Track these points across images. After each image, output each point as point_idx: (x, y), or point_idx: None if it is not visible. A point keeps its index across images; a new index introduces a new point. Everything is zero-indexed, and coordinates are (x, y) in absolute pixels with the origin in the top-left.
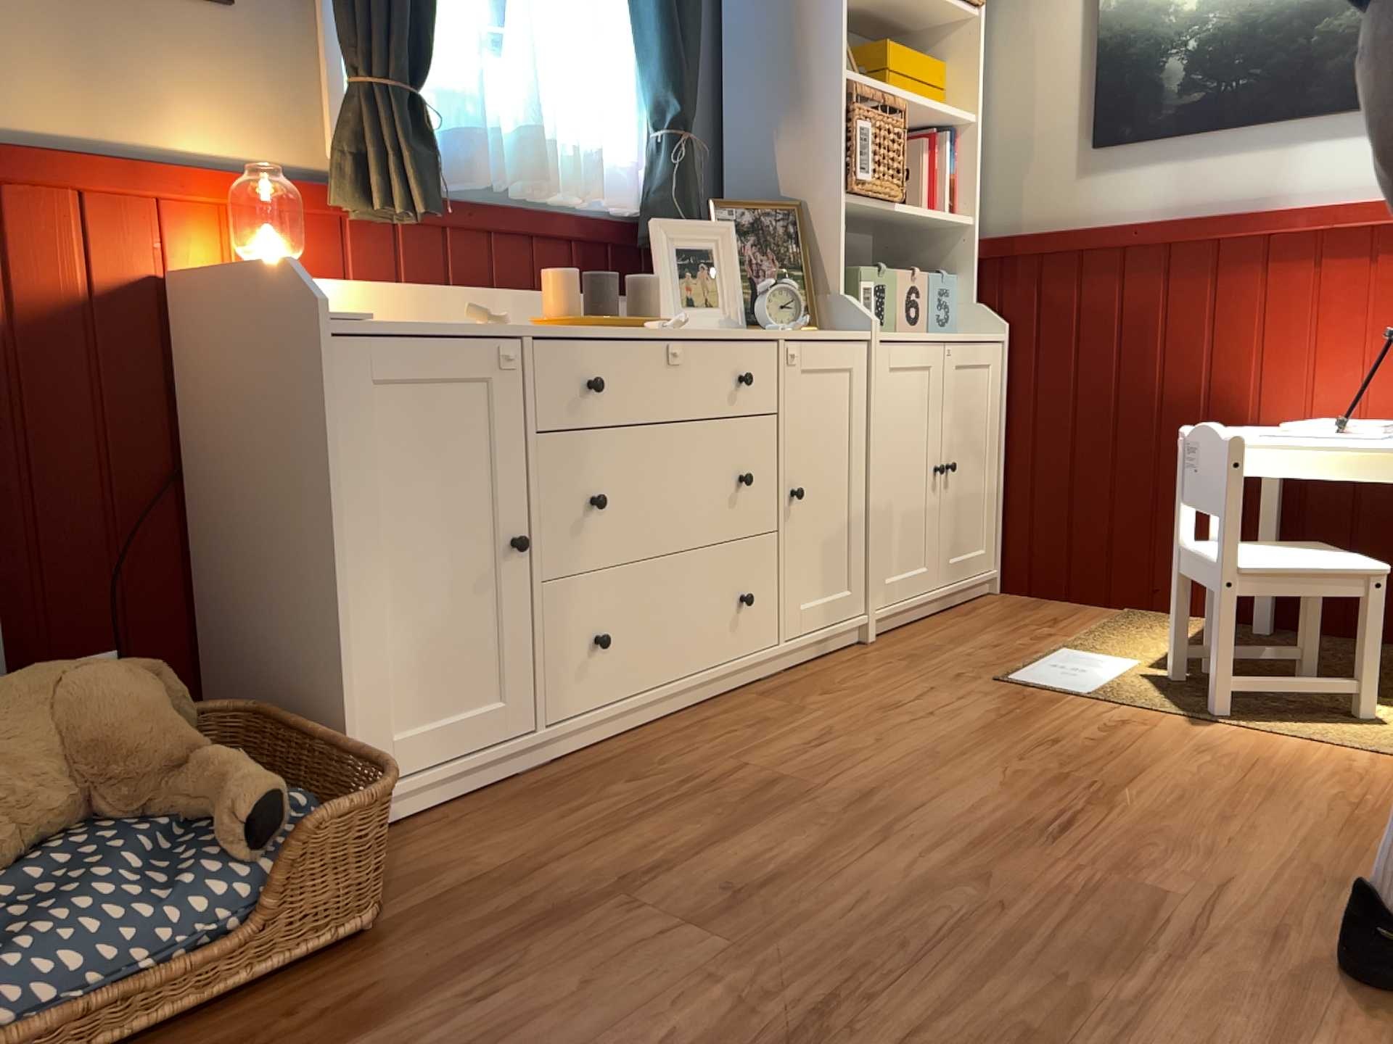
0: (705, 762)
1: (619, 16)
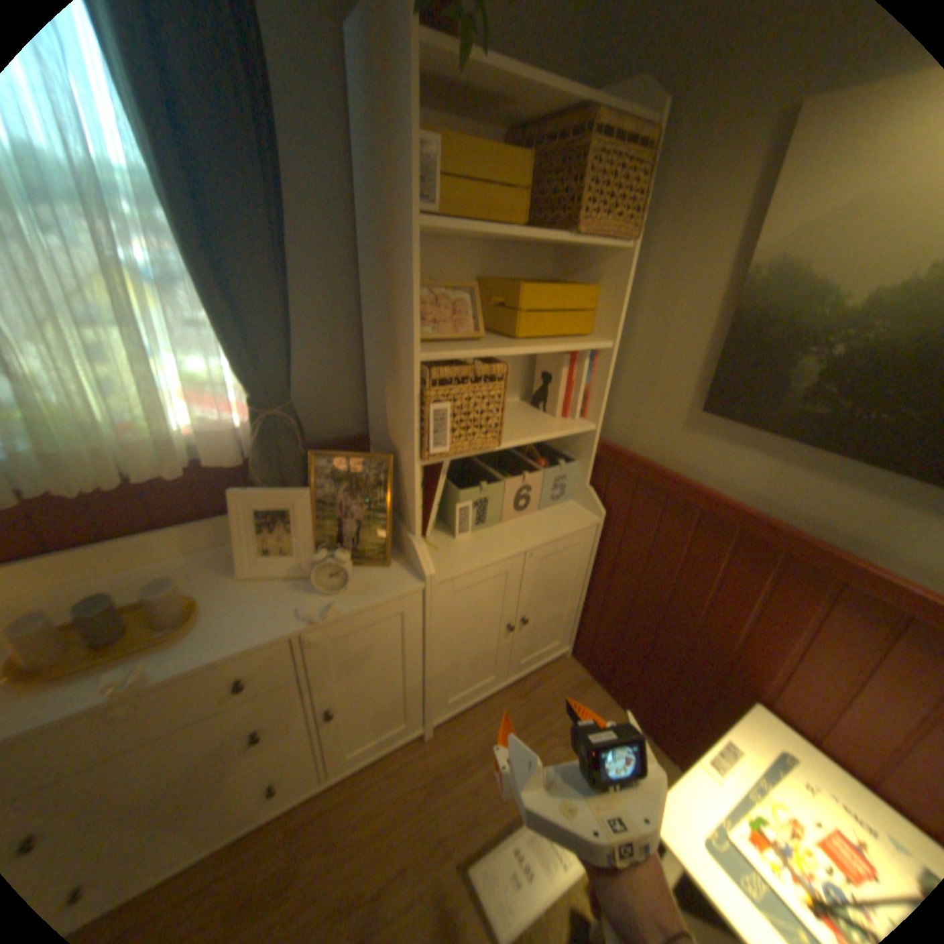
0: None
1: (189, 301)
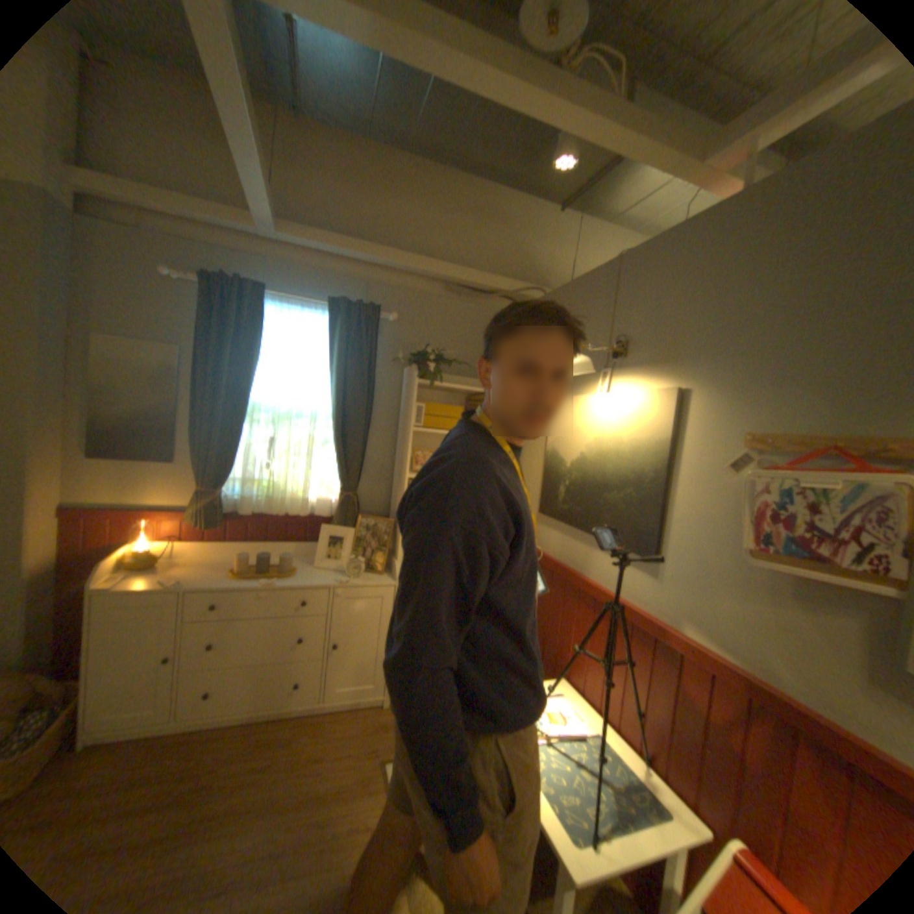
0: (212, 762)
1: (331, 451)
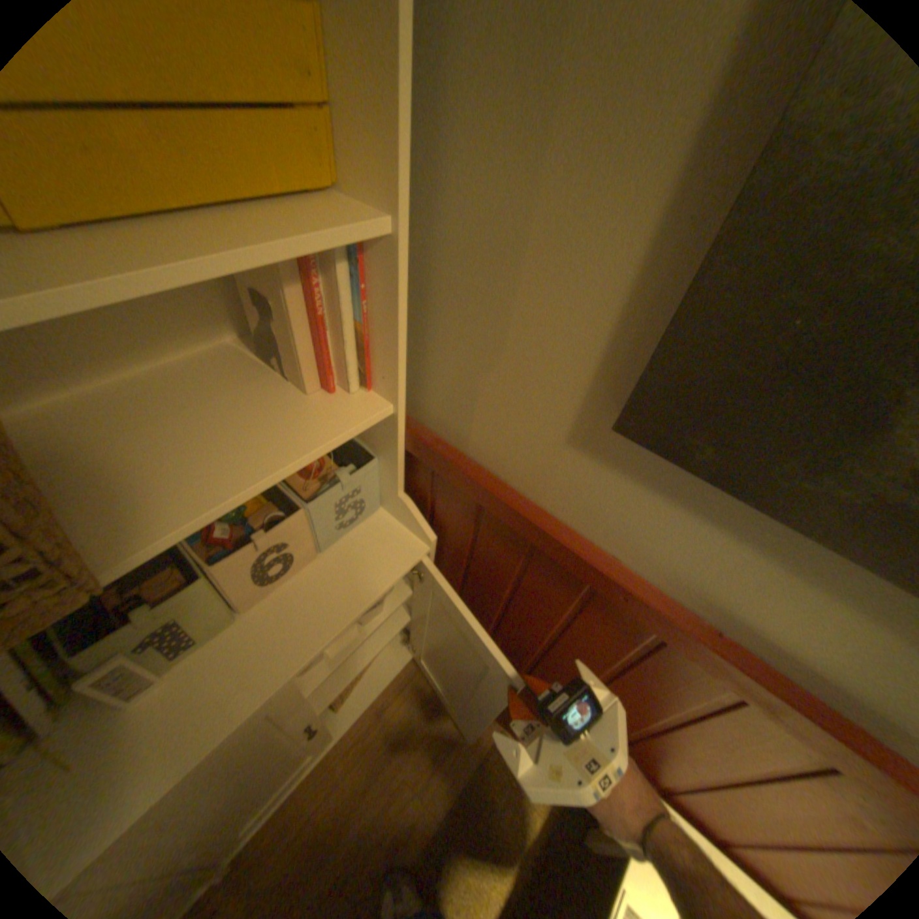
0: None
1: None
